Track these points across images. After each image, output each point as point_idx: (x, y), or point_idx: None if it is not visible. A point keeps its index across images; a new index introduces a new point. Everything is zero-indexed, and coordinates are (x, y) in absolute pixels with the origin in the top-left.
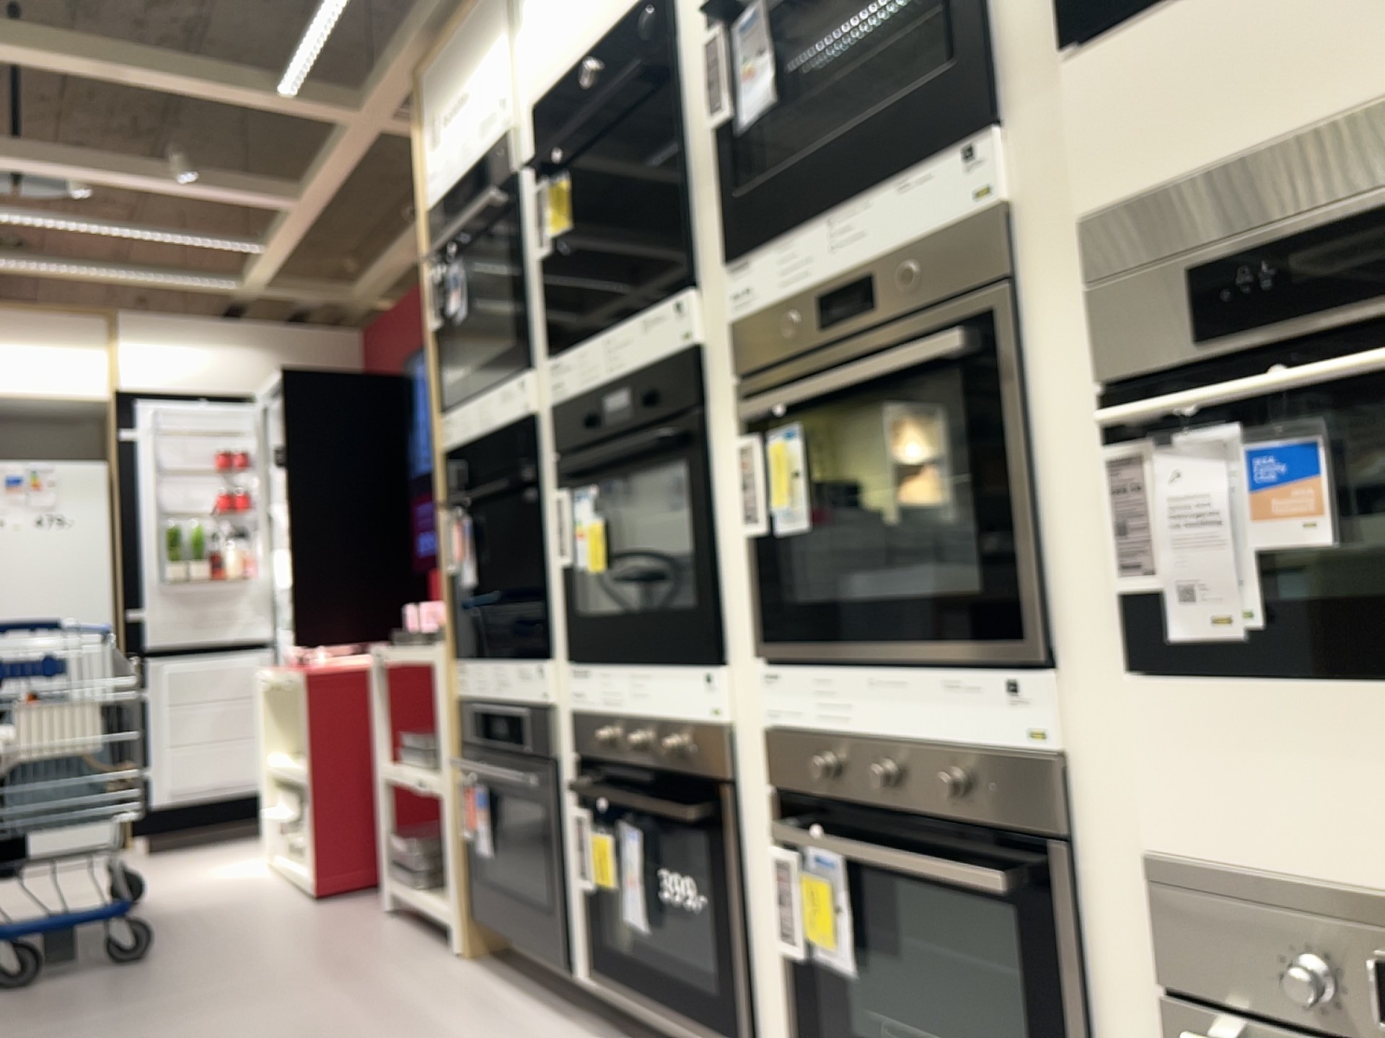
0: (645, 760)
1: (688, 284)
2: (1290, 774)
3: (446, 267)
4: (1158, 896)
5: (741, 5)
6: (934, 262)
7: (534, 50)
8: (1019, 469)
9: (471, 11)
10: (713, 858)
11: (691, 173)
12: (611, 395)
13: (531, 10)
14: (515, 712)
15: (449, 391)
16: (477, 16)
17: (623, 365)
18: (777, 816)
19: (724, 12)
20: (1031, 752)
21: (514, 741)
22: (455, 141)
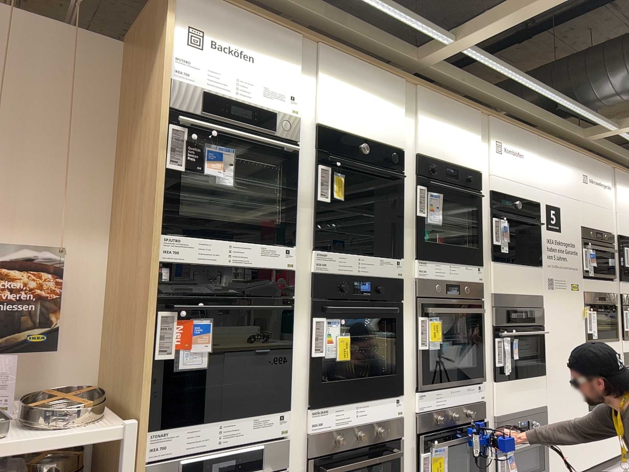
0: (362, 442)
1: (401, 257)
2: (511, 395)
3: (189, 132)
4: (497, 423)
5: (431, 188)
6: (471, 288)
7: (329, 104)
8: (482, 339)
9: (269, 23)
10: (391, 469)
11: (403, 220)
12: (358, 282)
13: (329, 84)
14: (253, 448)
15: (184, 222)
16: (275, 32)
17: (368, 273)
18: (416, 441)
19: (431, 187)
20: (480, 401)
21: (242, 469)
22: (233, 72)
